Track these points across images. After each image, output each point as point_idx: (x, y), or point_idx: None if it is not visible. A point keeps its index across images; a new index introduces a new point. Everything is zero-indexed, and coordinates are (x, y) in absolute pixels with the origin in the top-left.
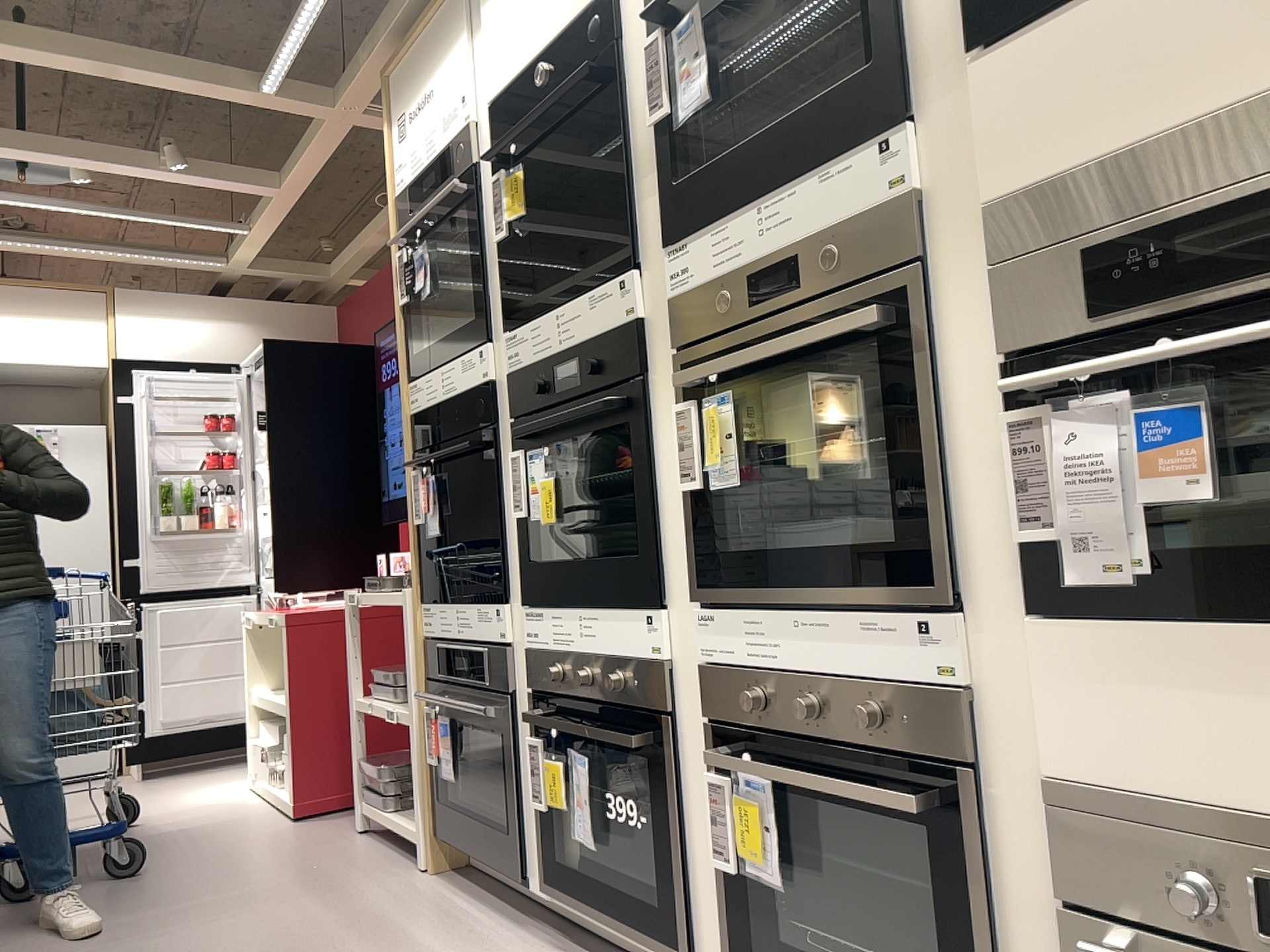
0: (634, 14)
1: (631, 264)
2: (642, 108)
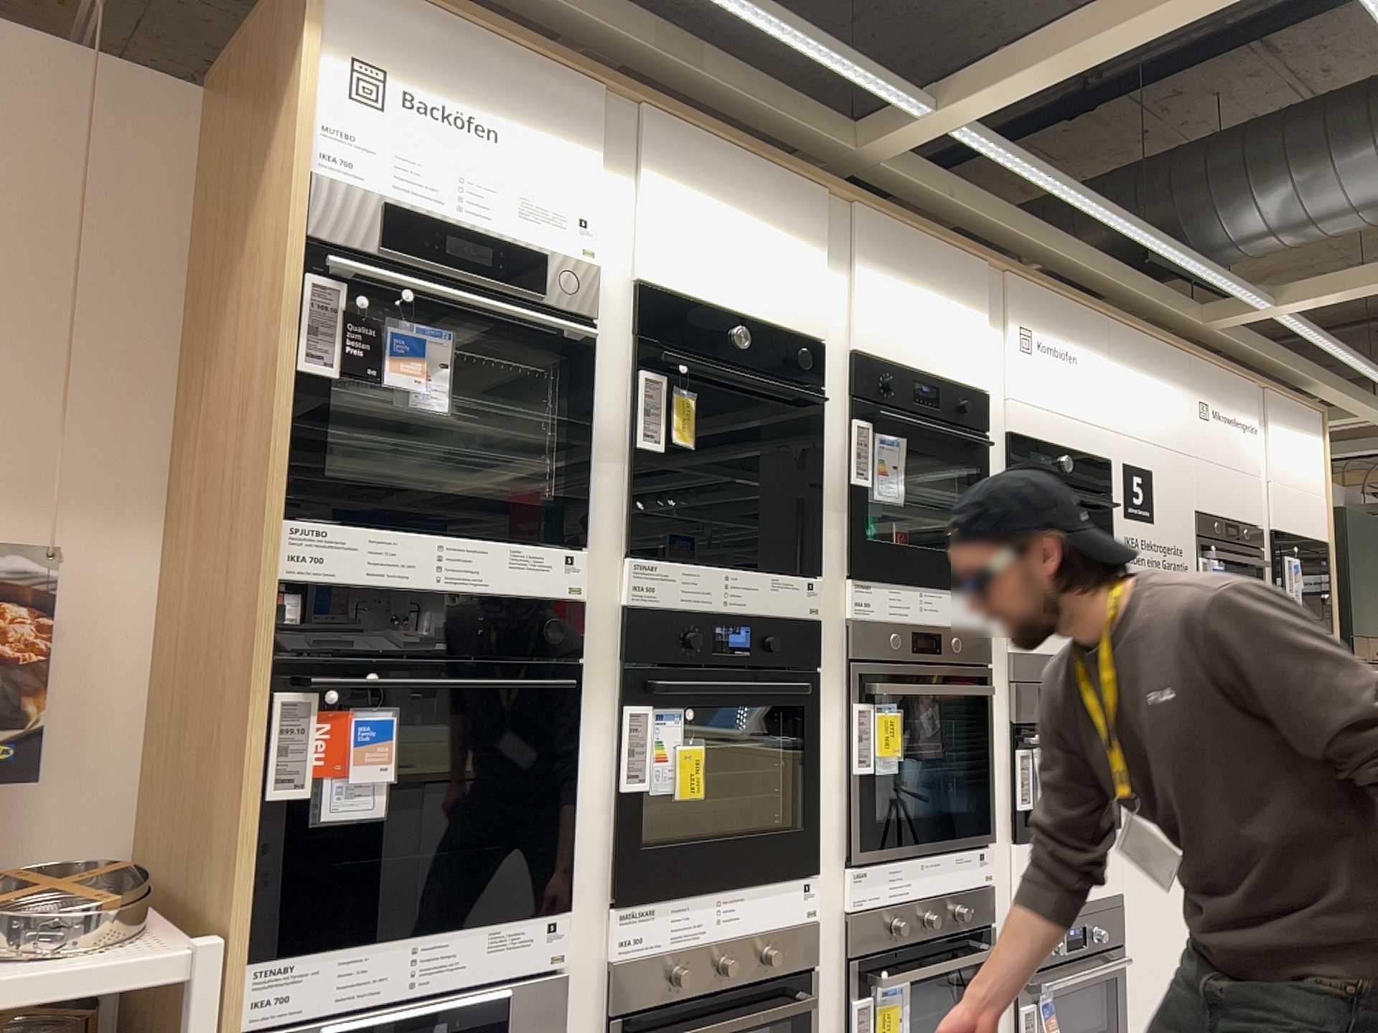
0: (830, 383)
1: (812, 571)
2: (829, 458)
